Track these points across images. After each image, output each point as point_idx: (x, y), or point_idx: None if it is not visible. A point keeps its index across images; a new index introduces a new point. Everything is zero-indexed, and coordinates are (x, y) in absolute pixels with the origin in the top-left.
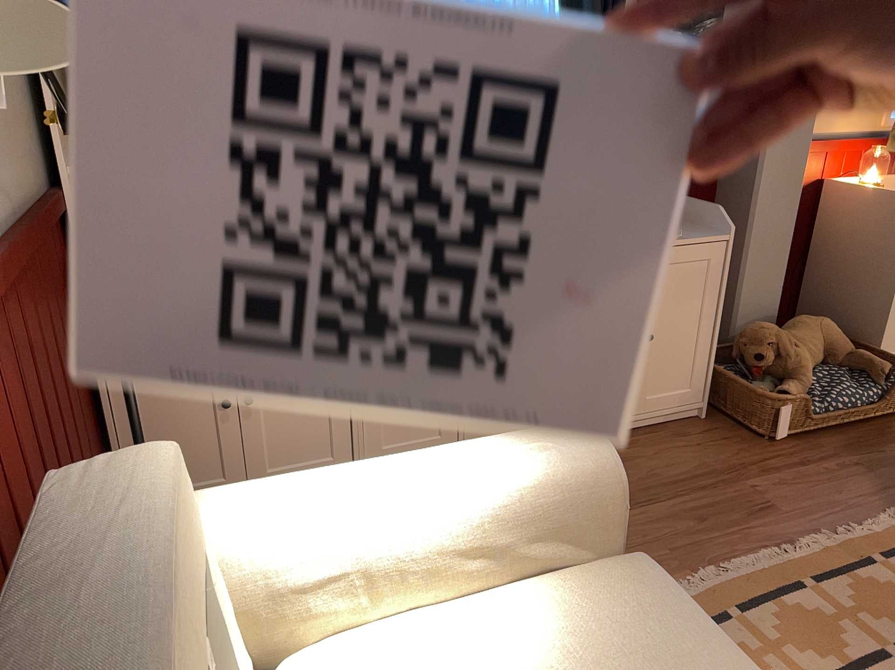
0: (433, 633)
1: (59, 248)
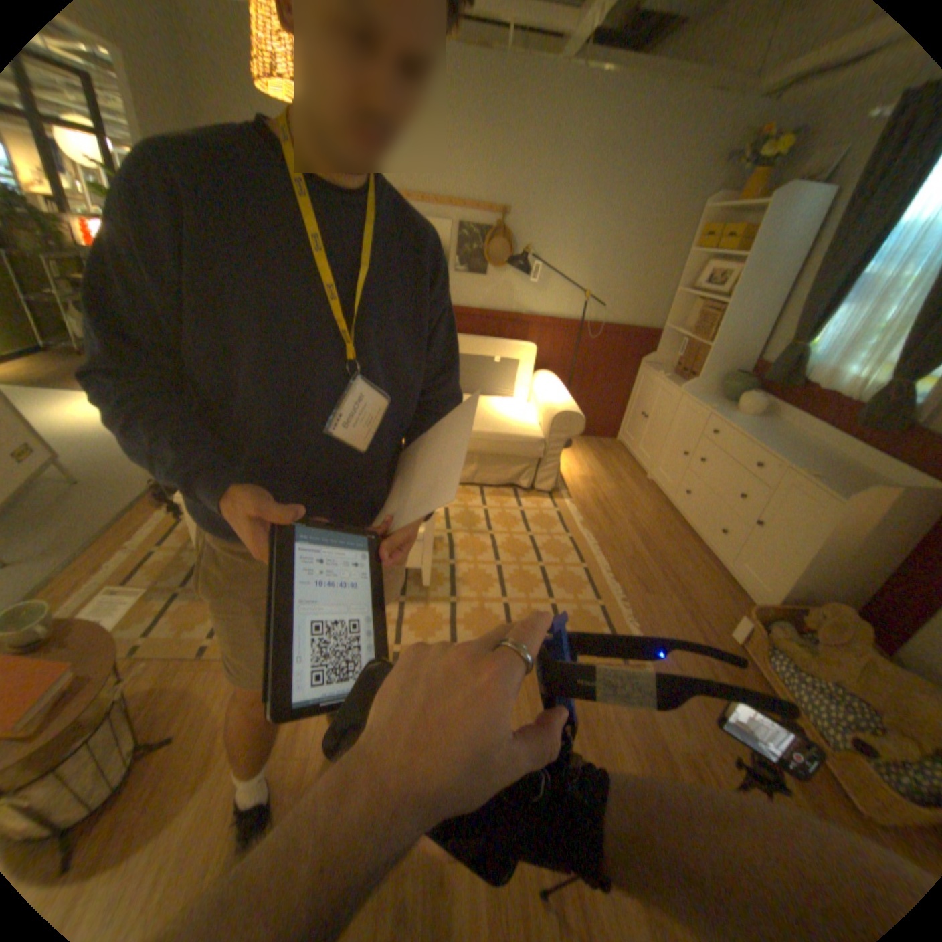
0: (524, 412)
1: (645, 345)
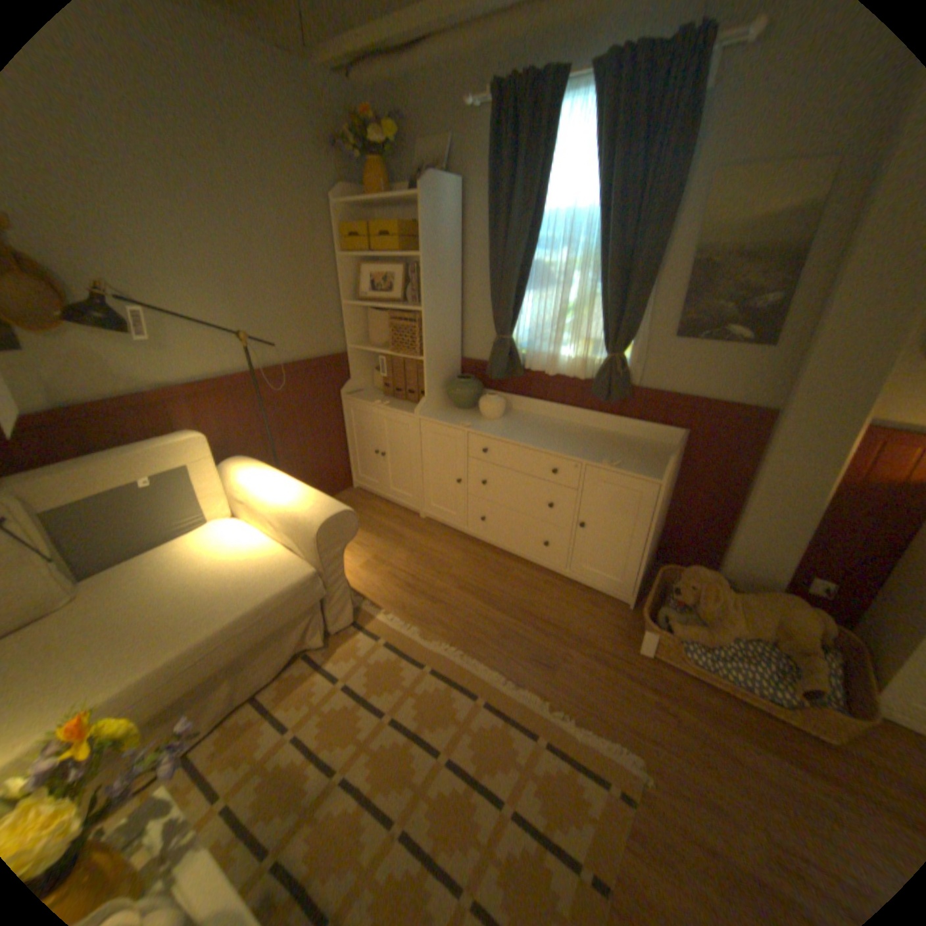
0: (247, 538)
1: (337, 373)
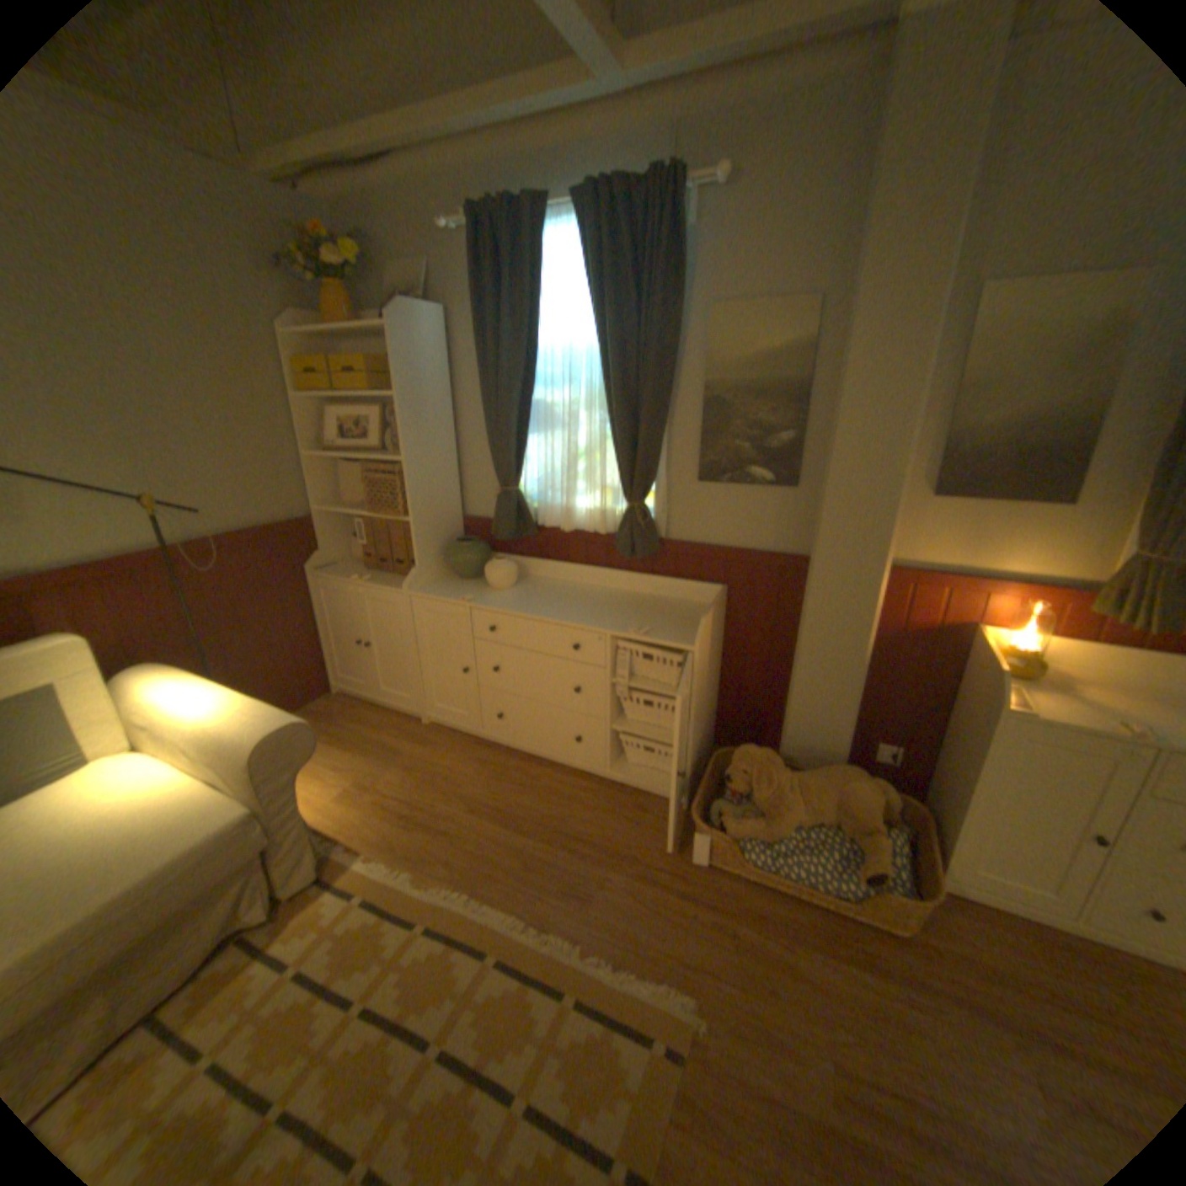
0: (150, 777)
1: (298, 543)
